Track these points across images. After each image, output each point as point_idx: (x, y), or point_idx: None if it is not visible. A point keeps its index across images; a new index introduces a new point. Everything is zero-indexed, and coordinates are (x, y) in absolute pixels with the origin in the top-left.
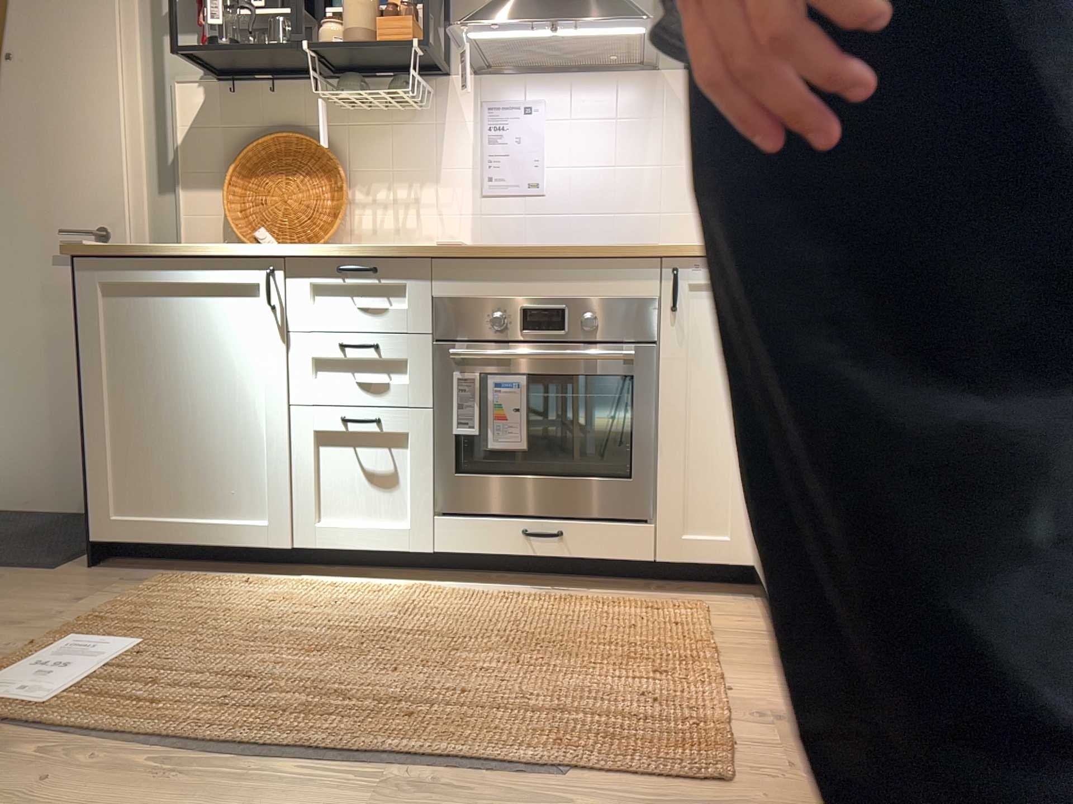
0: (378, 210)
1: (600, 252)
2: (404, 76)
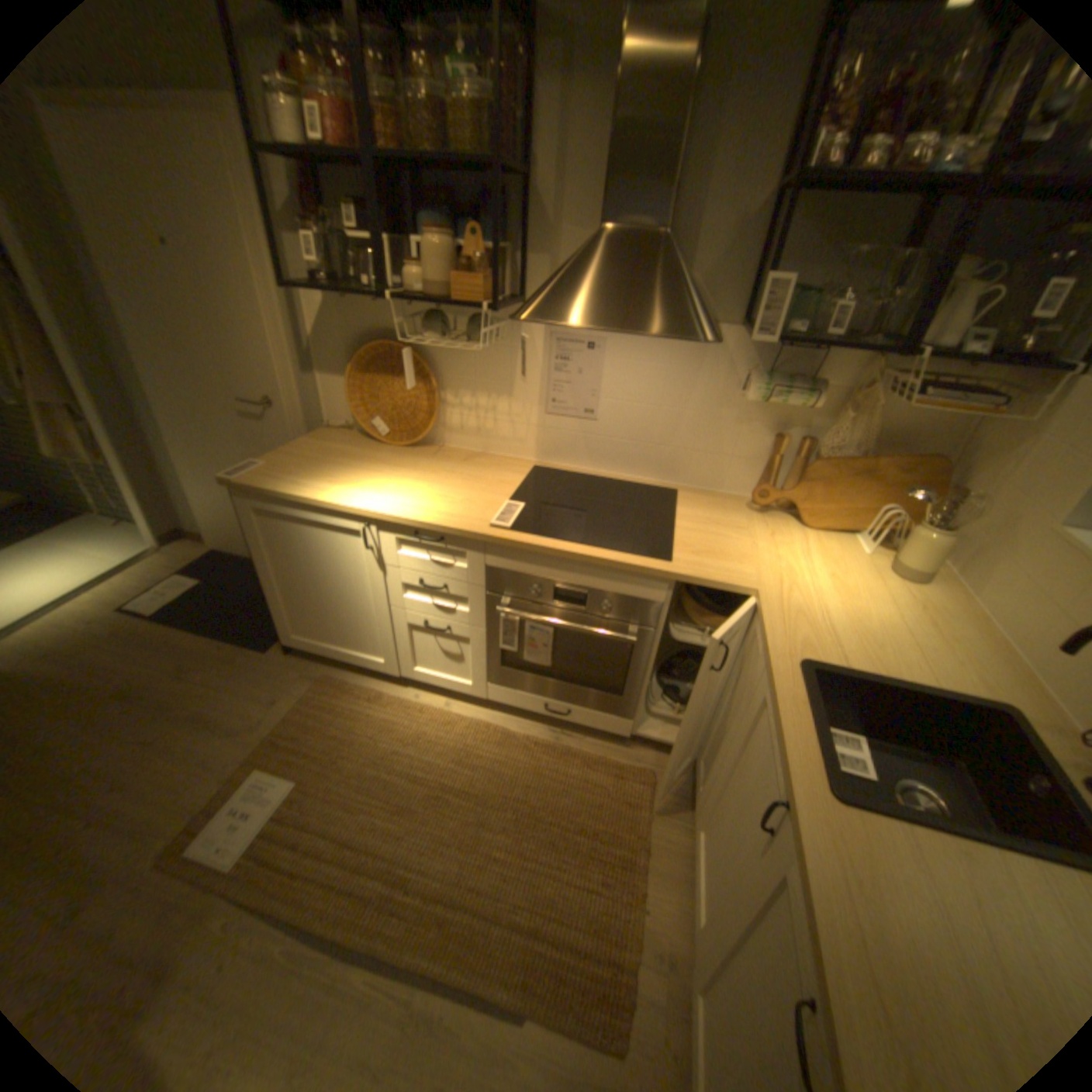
0: (464, 411)
1: (618, 566)
2: (480, 317)
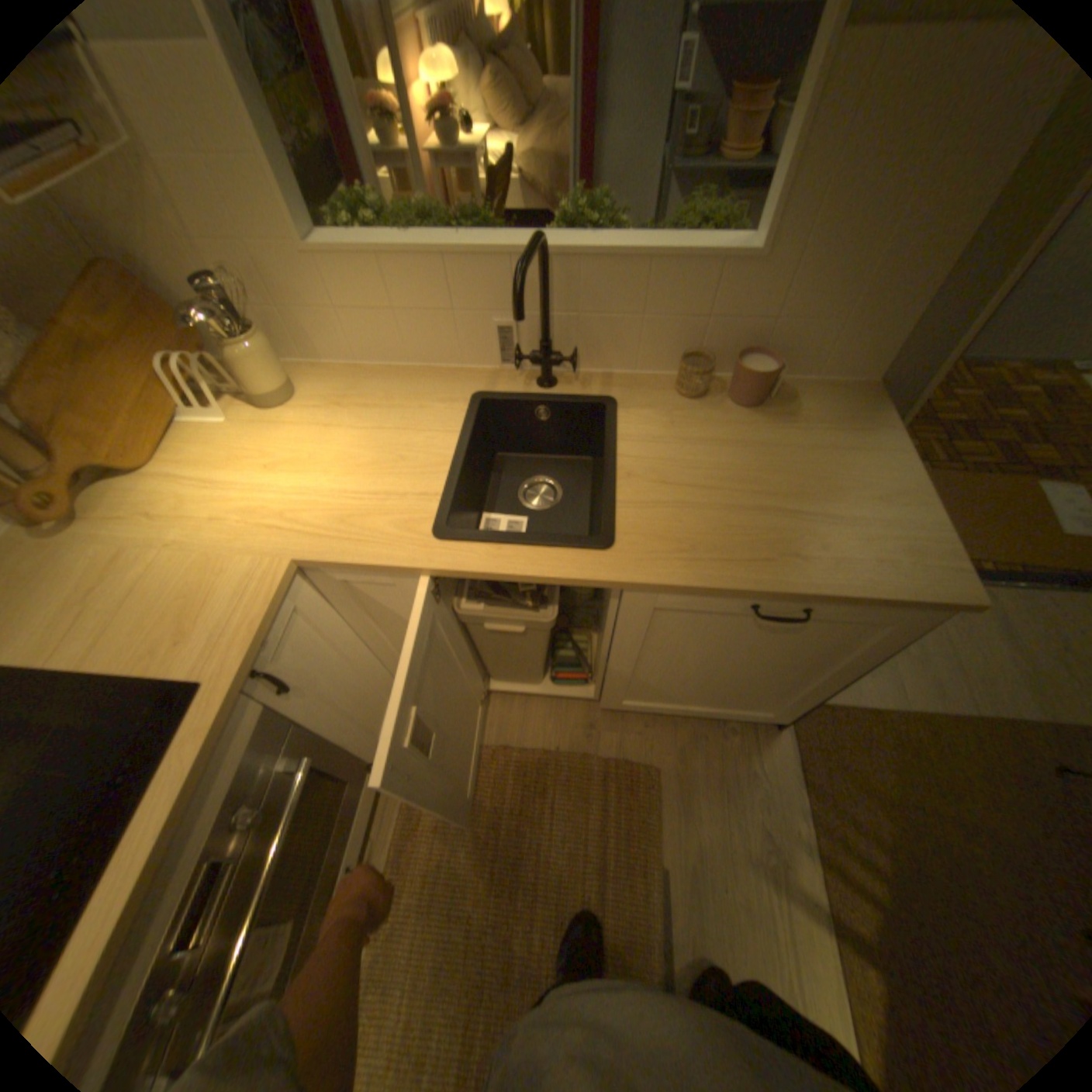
0: None
1: (182, 793)
2: None
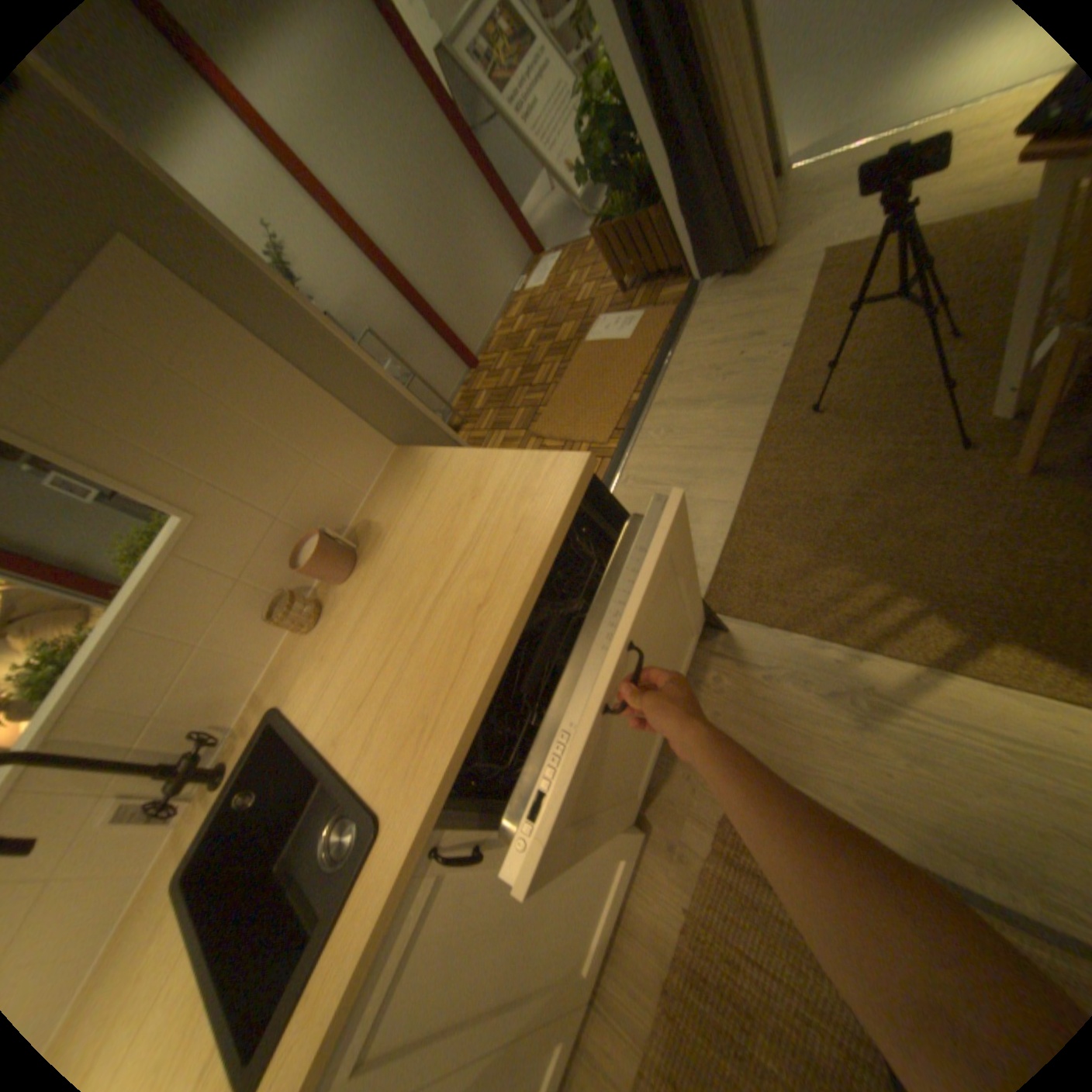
0: None
1: None
2: None
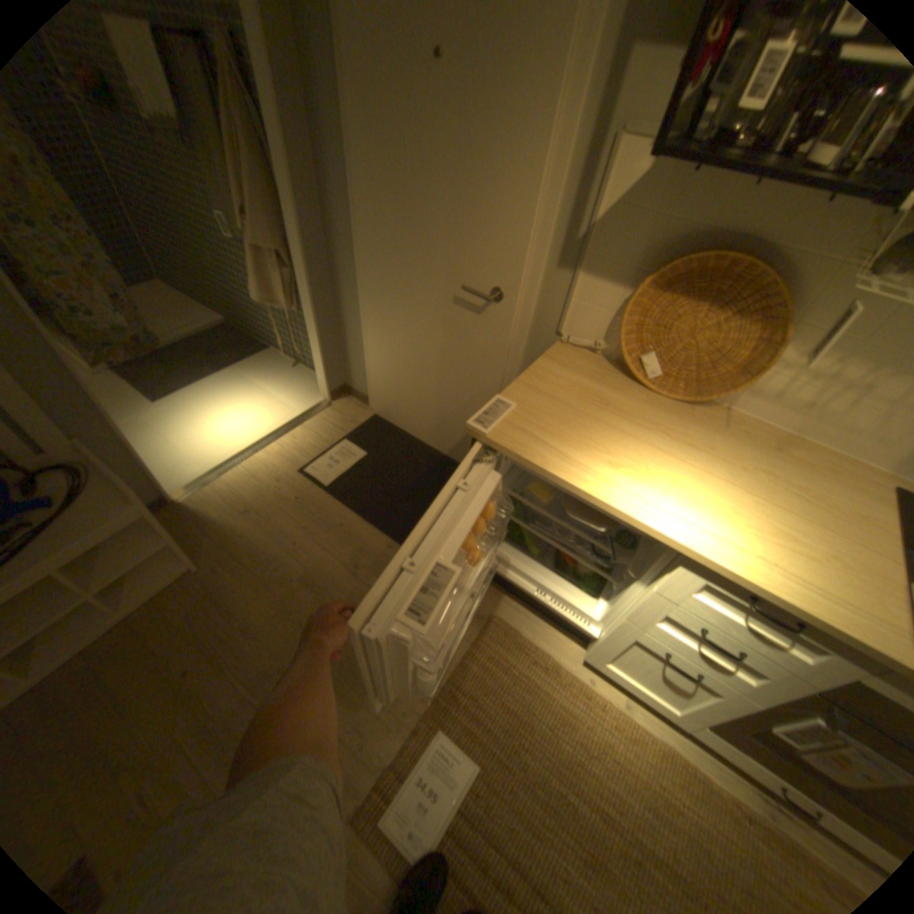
0: (807, 376)
1: None
2: None
